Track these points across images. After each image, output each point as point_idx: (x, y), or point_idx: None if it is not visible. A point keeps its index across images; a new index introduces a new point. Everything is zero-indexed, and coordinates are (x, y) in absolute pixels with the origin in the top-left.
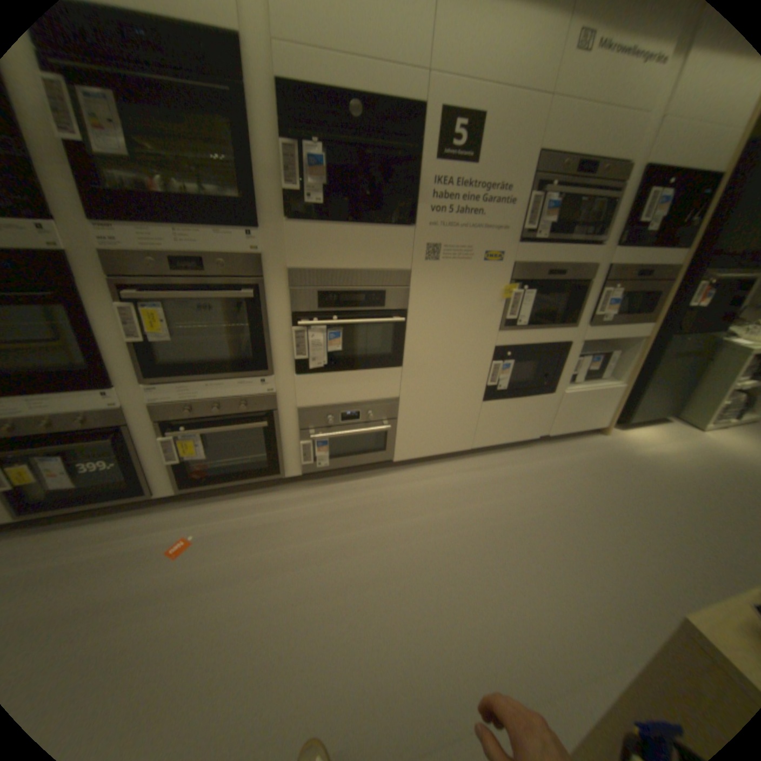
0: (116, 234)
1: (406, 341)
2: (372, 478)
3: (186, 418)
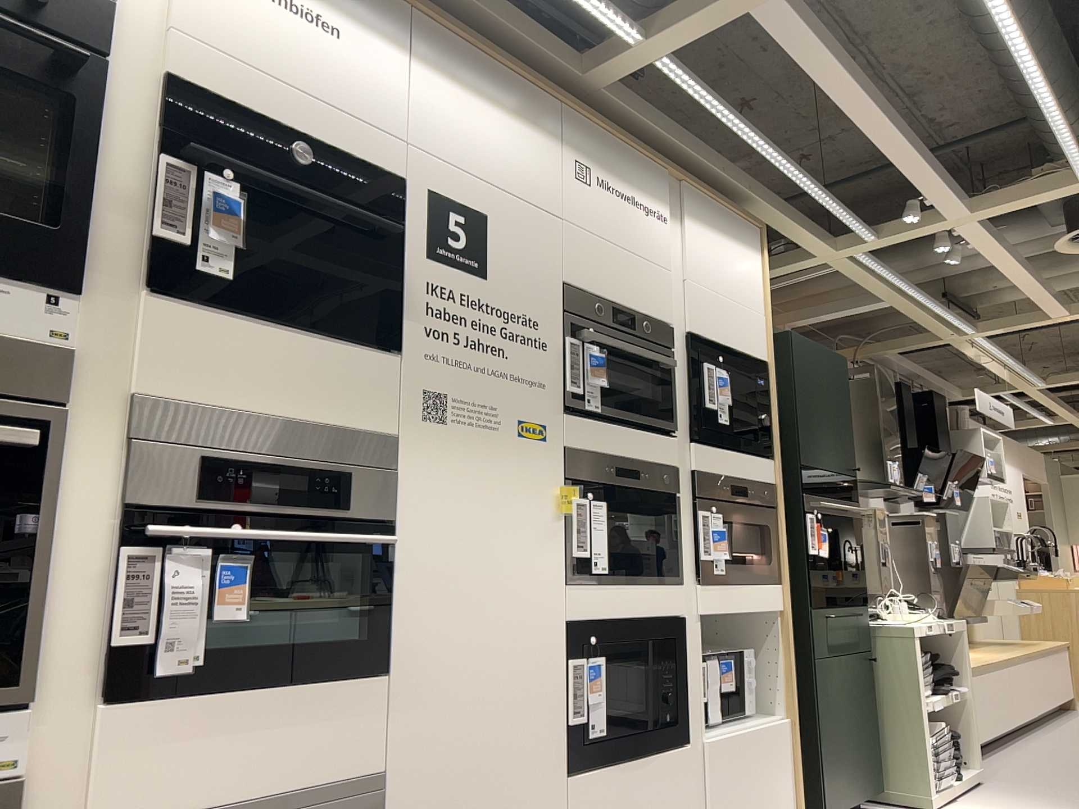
0: None
1: (397, 602)
2: None
3: None
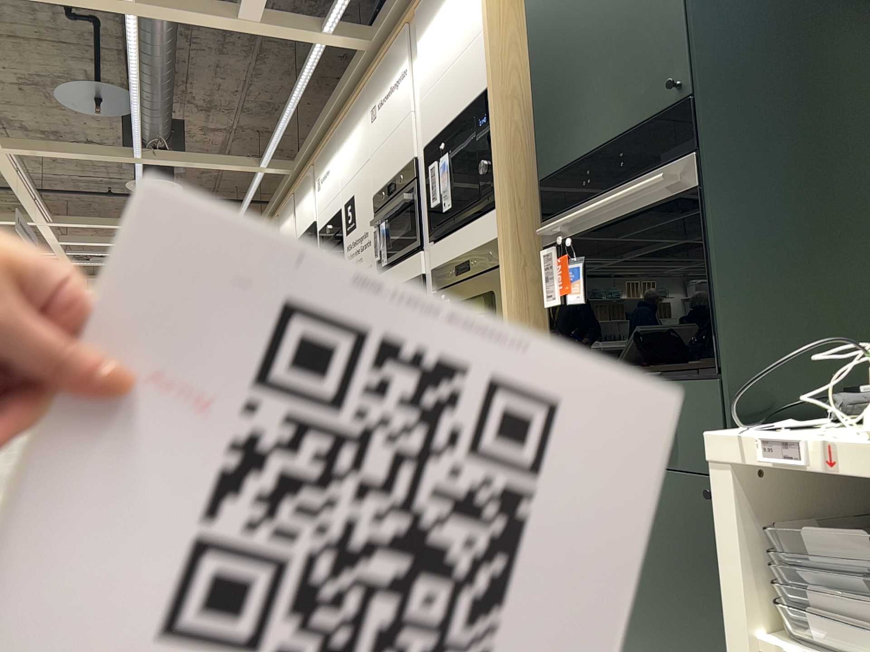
0: None
1: None
2: None
3: None
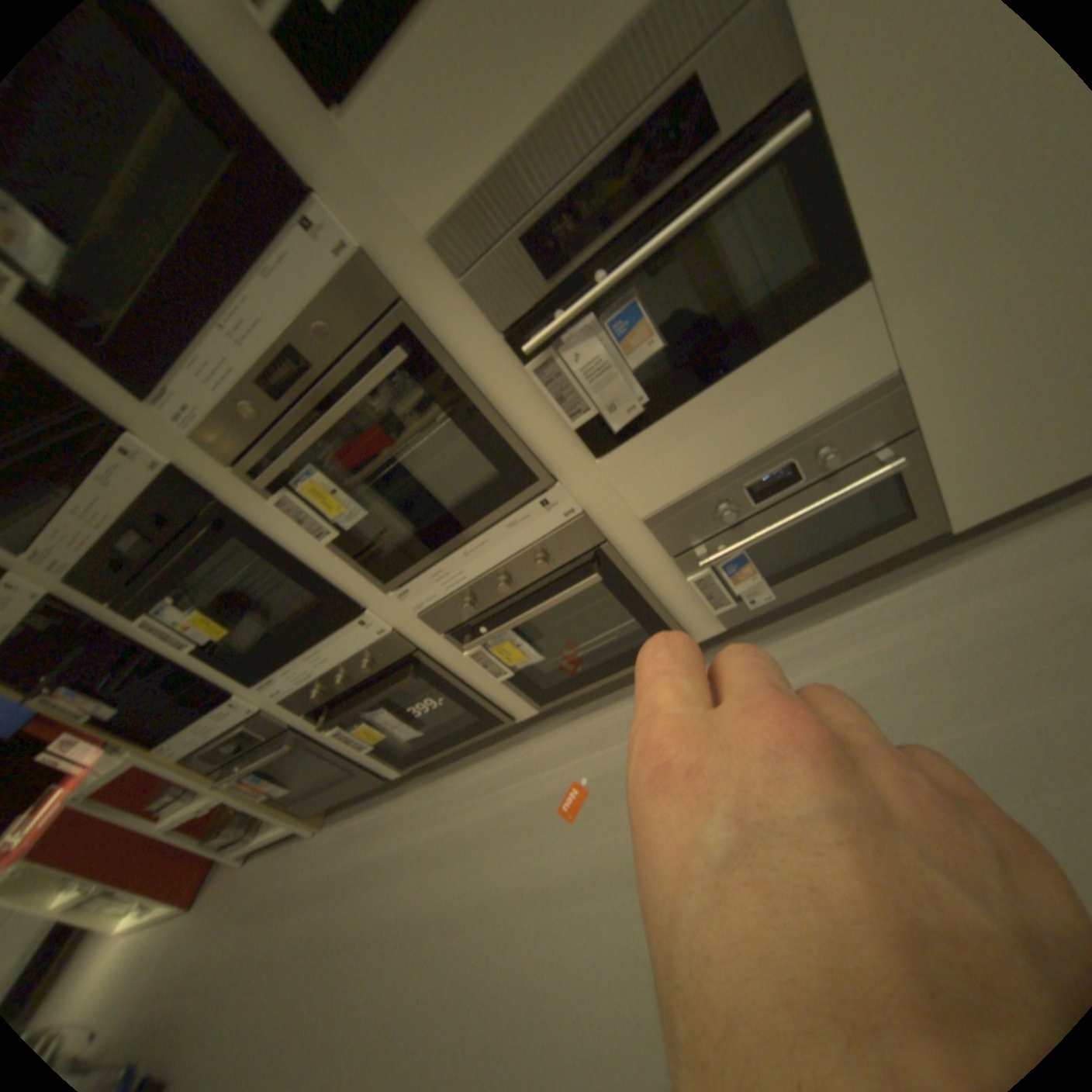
0: (181, 397)
1: (856, 187)
2: (908, 591)
3: (479, 613)
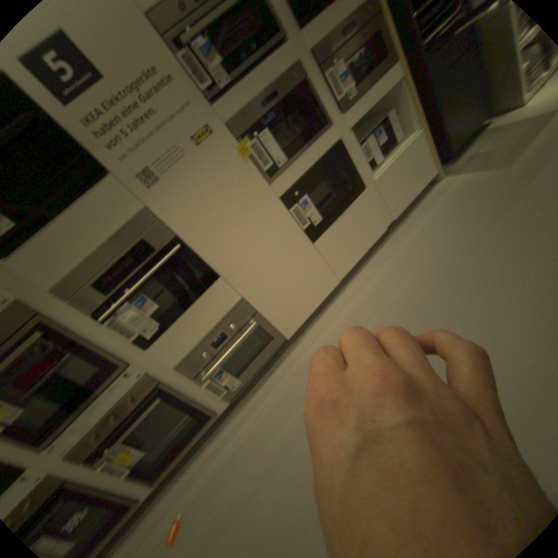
0: None
1: (205, 255)
2: (285, 362)
3: (104, 439)
